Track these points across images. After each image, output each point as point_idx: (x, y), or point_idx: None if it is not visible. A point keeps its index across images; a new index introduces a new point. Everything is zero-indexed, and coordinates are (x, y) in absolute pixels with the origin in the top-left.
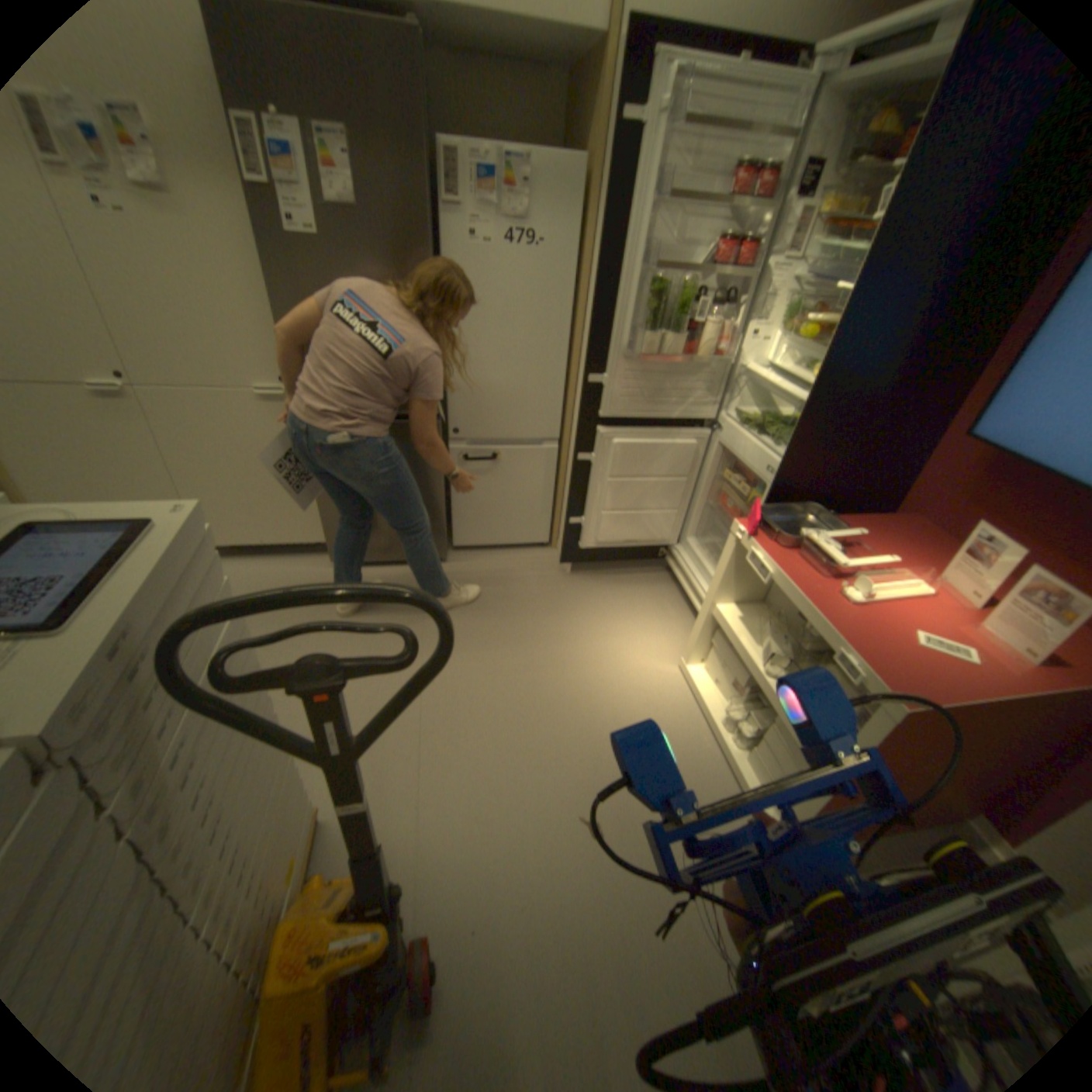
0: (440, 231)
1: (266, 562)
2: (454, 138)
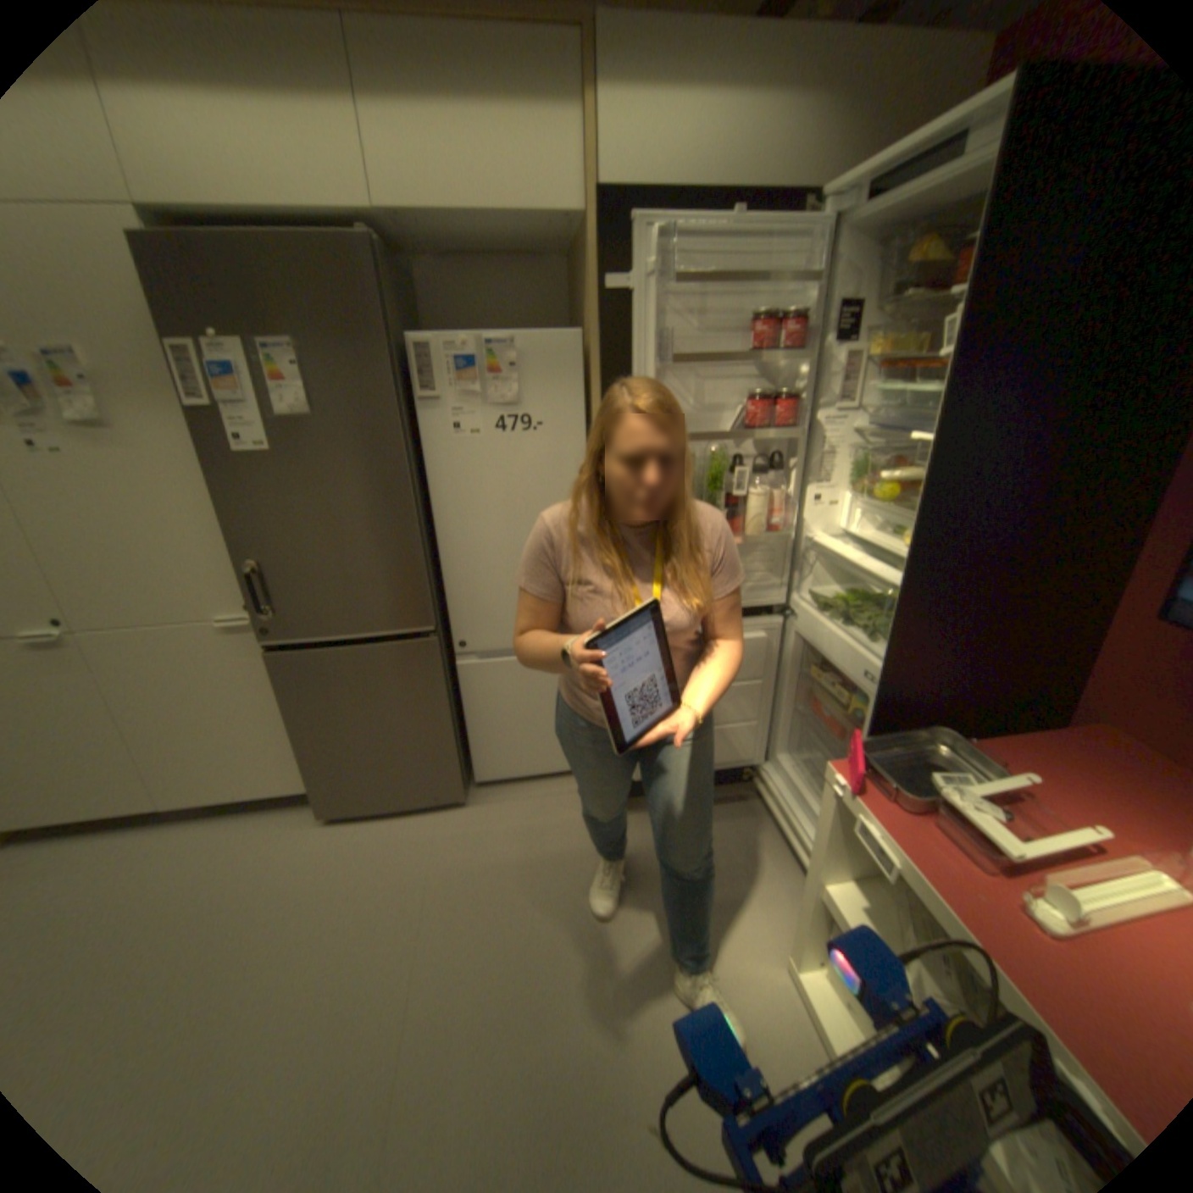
0: (422, 429)
1: (237, 826)
2: (424, 335)
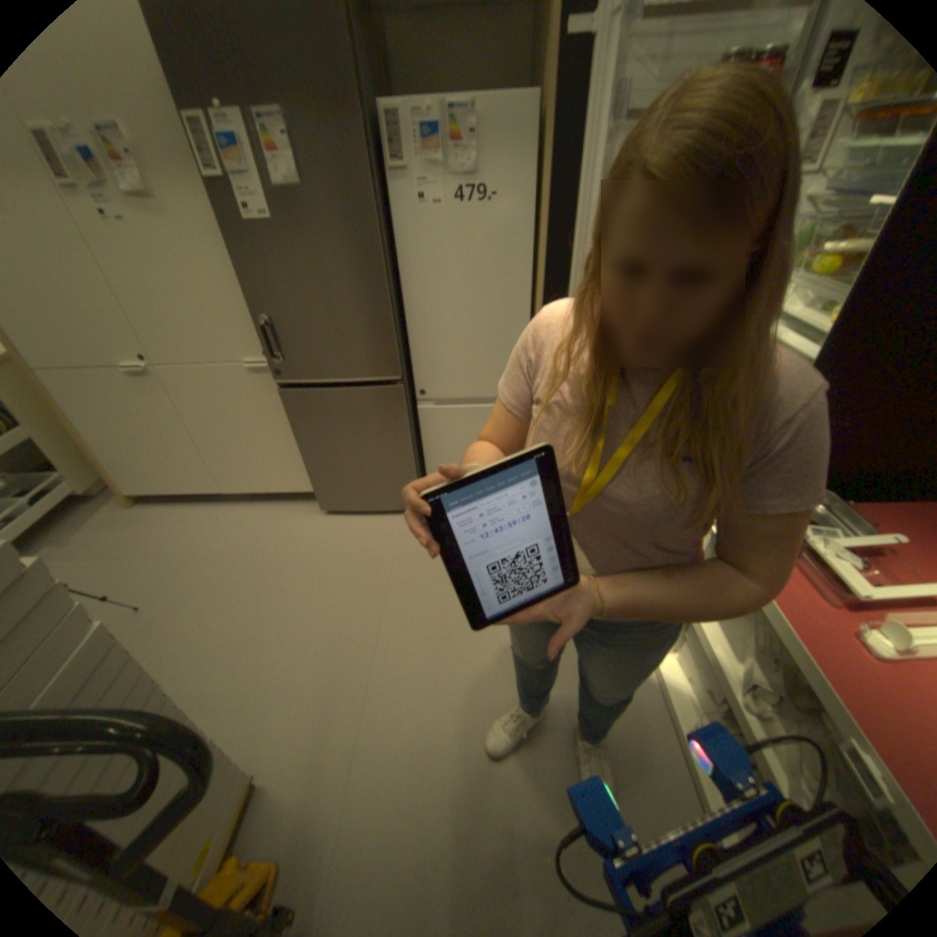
0: (391, 199)
1: (271, 508)
2: (393, 100)
